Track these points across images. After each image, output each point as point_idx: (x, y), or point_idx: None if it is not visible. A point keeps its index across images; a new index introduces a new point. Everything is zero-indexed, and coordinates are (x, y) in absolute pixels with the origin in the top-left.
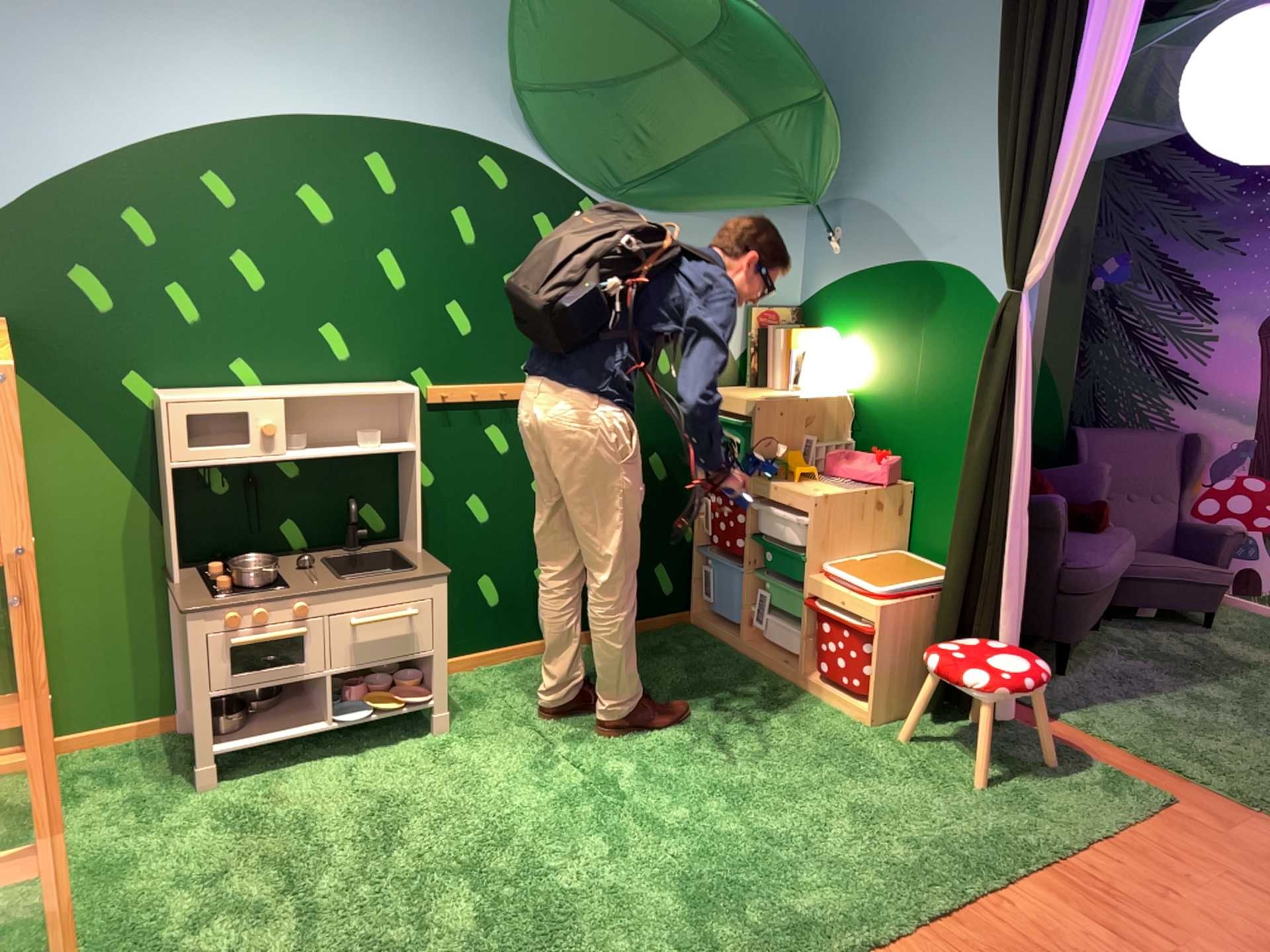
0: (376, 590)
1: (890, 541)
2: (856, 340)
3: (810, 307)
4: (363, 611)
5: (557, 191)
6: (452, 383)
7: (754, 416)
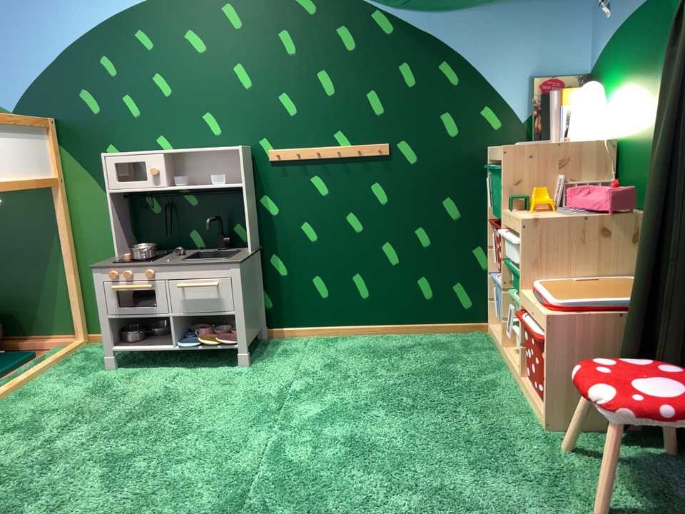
0: (190, 269)
1: (632, 269)
2: (622, 86)
3: (596, 69)
4: (183, 281)
5: (351, 5)
6: (283, 146)
7: (503, 158)
